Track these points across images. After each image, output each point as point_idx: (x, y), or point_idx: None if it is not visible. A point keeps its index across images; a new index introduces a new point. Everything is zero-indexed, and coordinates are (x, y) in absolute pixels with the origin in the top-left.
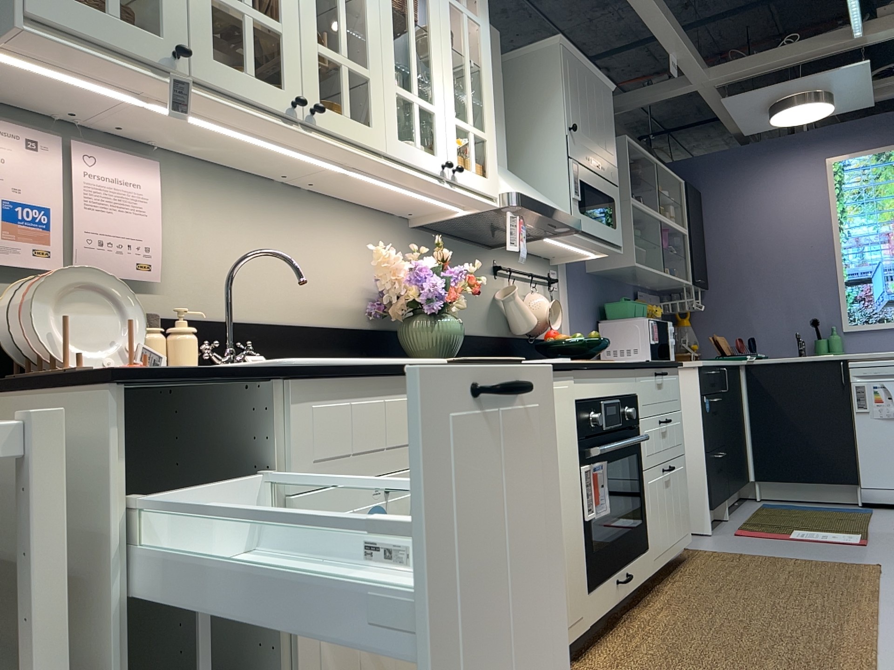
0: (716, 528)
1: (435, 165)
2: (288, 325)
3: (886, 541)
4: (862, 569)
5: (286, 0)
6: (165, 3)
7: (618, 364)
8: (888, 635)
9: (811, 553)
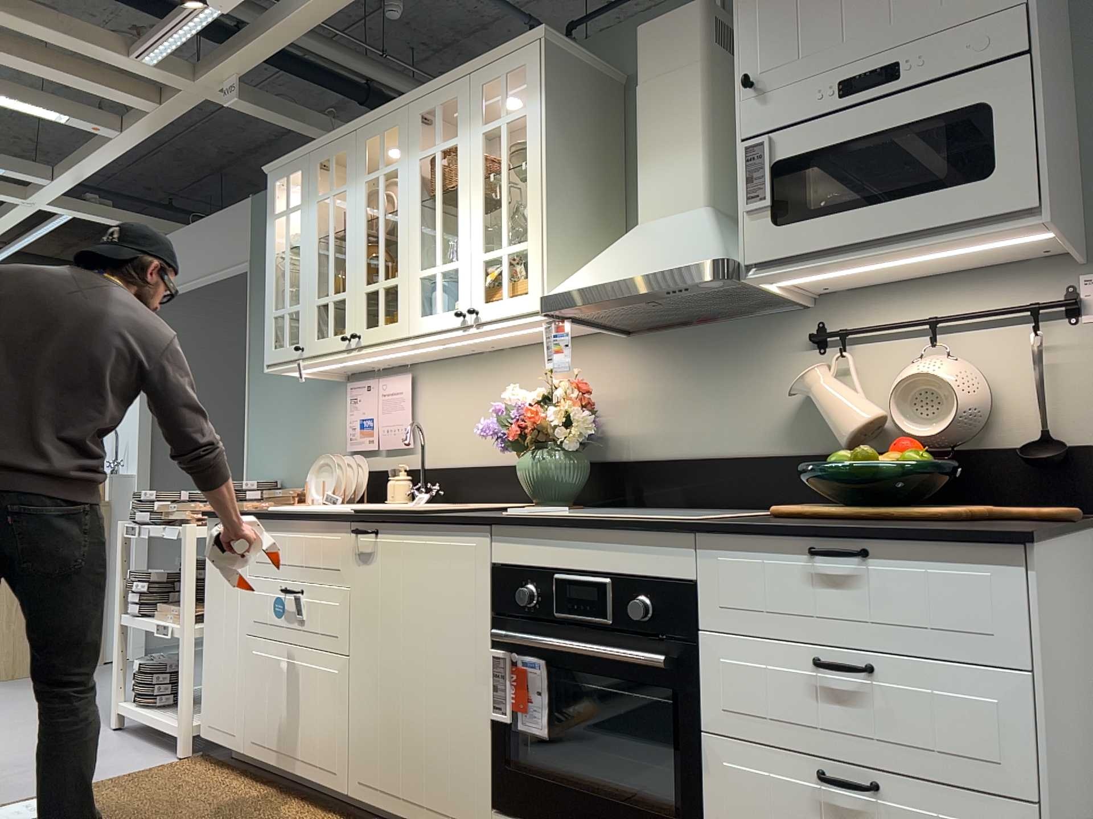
0: None
1: (453, 318)
2: (486, 466)
3: None
4: None
5: (348, 273)
6: (300, 325)
7: (596, 523)
8: None
9: None
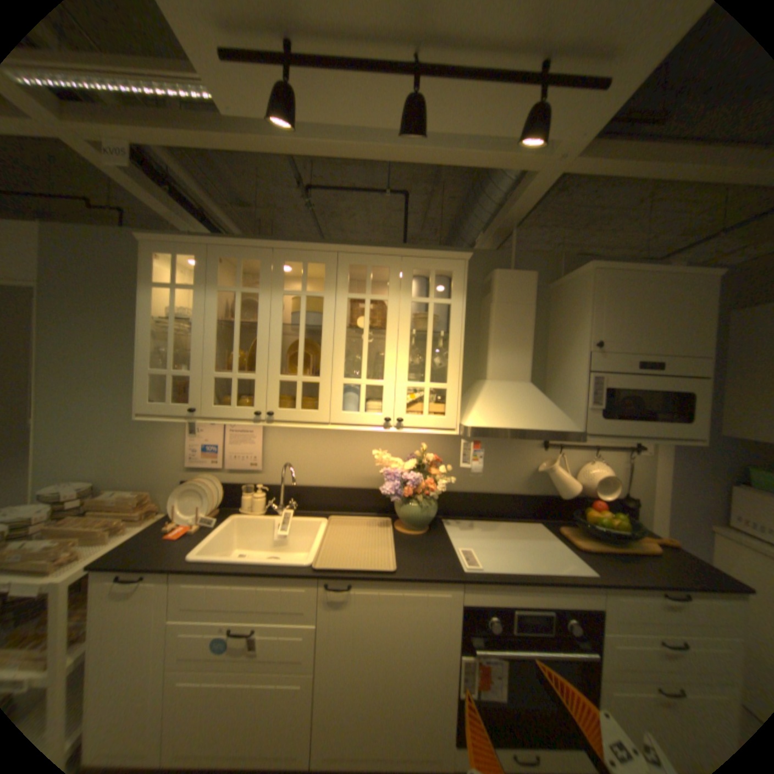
0: None
1: (378, 419)
2: (332, 487)
3: None
4: None
5: (260, 360)
6: (192, 389)
7: (551, 585)
8: None
9: None
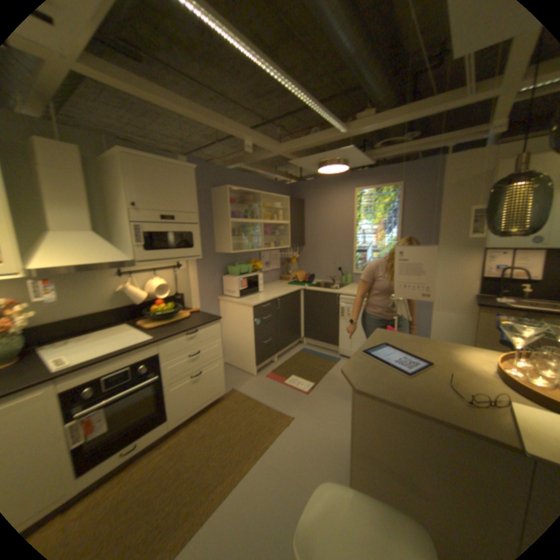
0: (263, 370)
1: None
2: None
3: (318, 393)
4: (282, 422)
5: None
6: None
7: (121, 354)
8: (226, 503)
9: (277, 401)
